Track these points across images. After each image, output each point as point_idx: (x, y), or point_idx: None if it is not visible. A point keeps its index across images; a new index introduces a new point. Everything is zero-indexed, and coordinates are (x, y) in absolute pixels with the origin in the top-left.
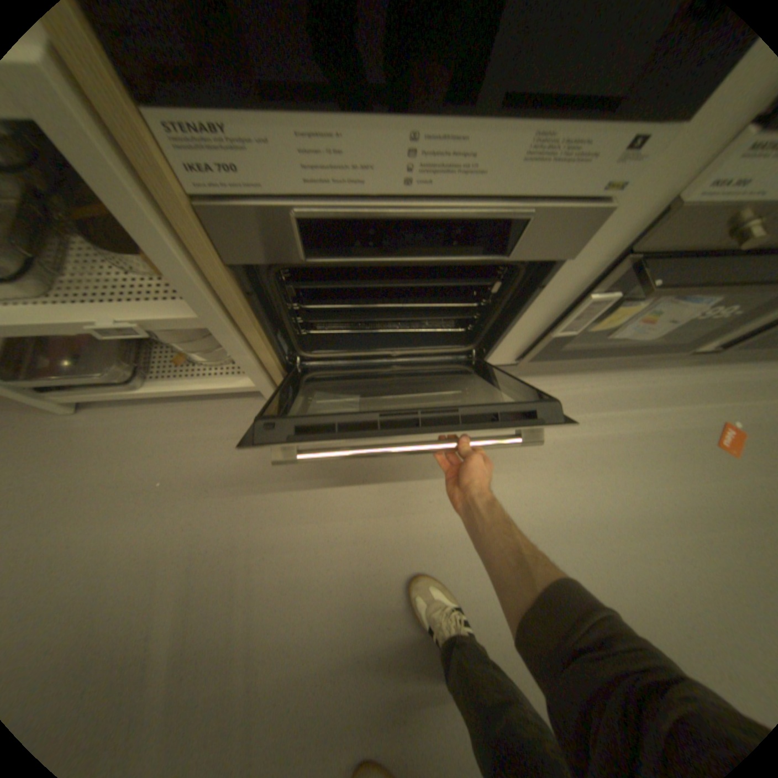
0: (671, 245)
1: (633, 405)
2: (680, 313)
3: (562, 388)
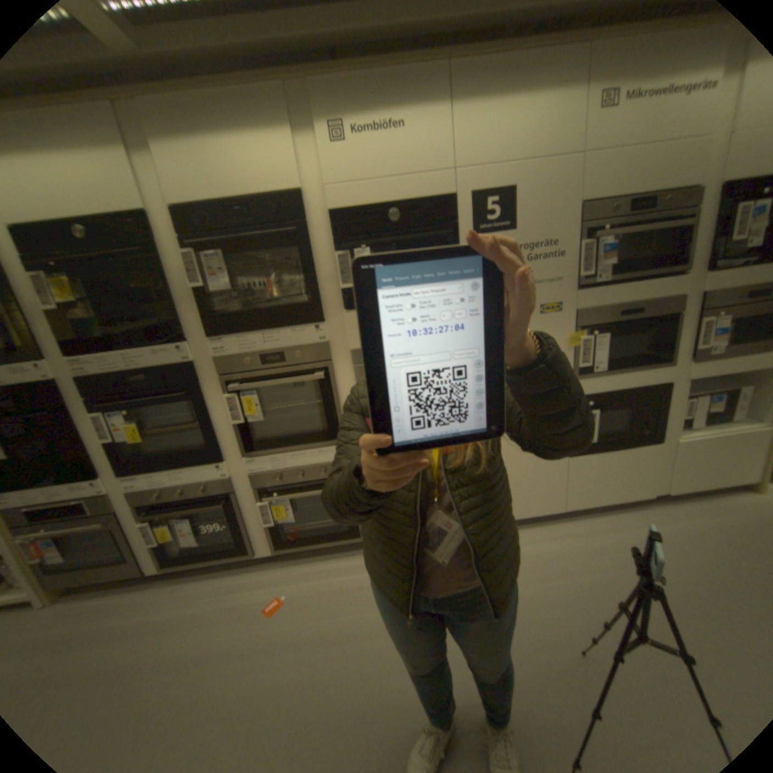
0: (140, 507)
1: (226, 595)
2: (185, 532)
3: (193, 590)
